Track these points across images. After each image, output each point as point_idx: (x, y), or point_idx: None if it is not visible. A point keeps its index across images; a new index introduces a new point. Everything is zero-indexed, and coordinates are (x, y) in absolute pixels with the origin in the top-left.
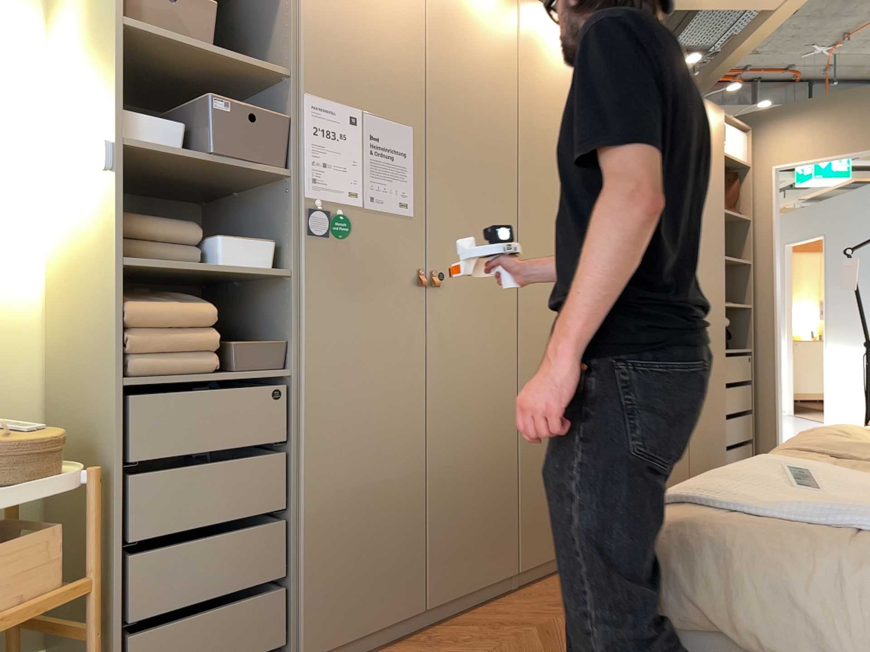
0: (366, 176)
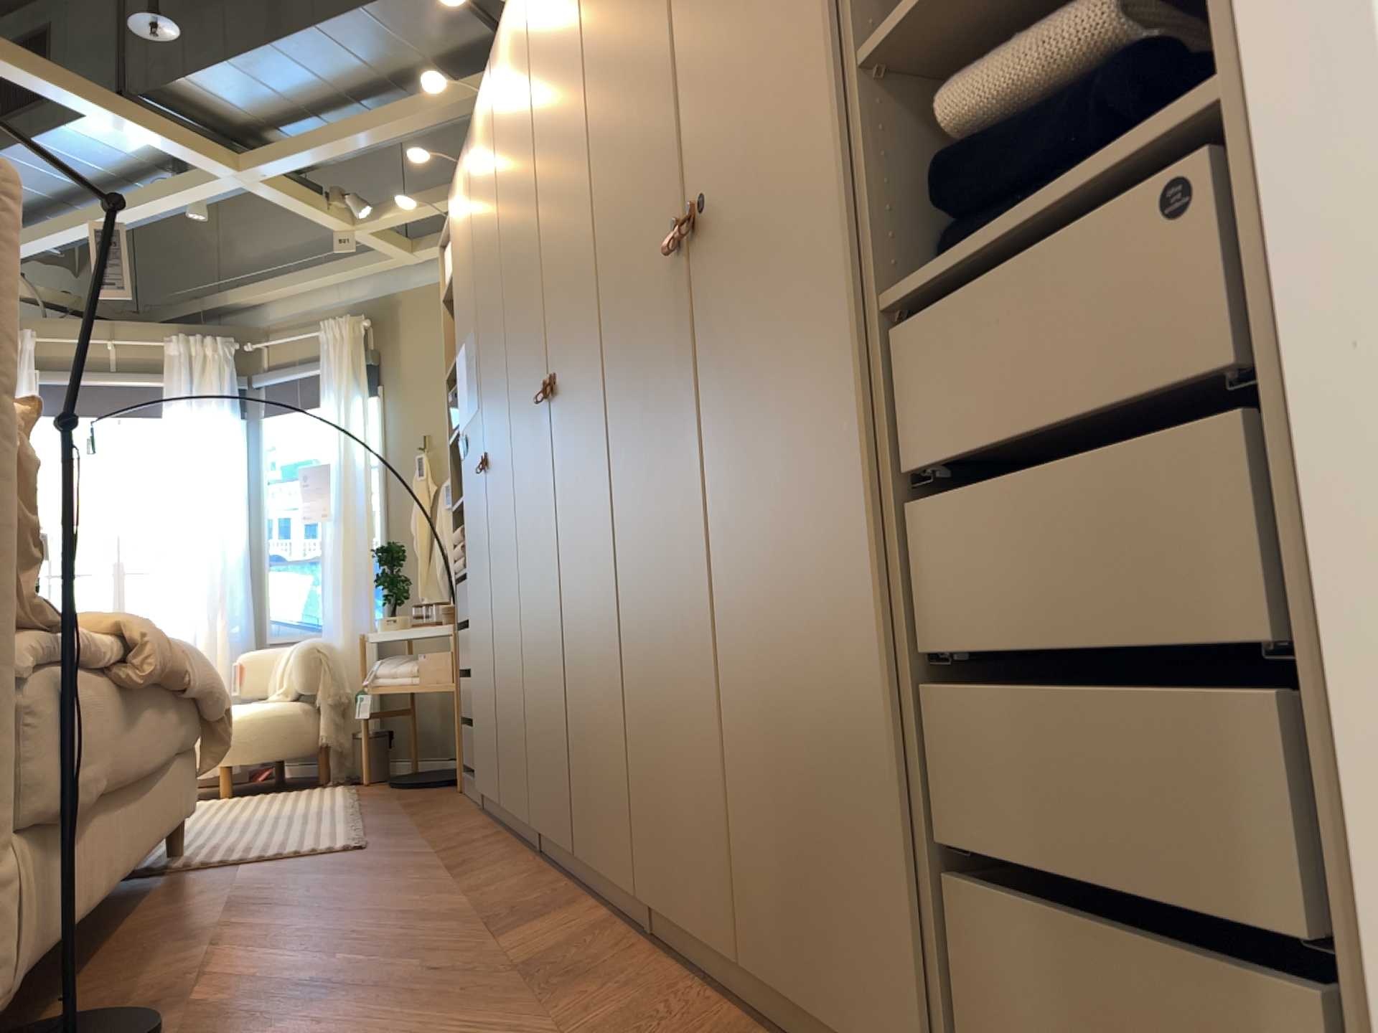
0: (474, 395)
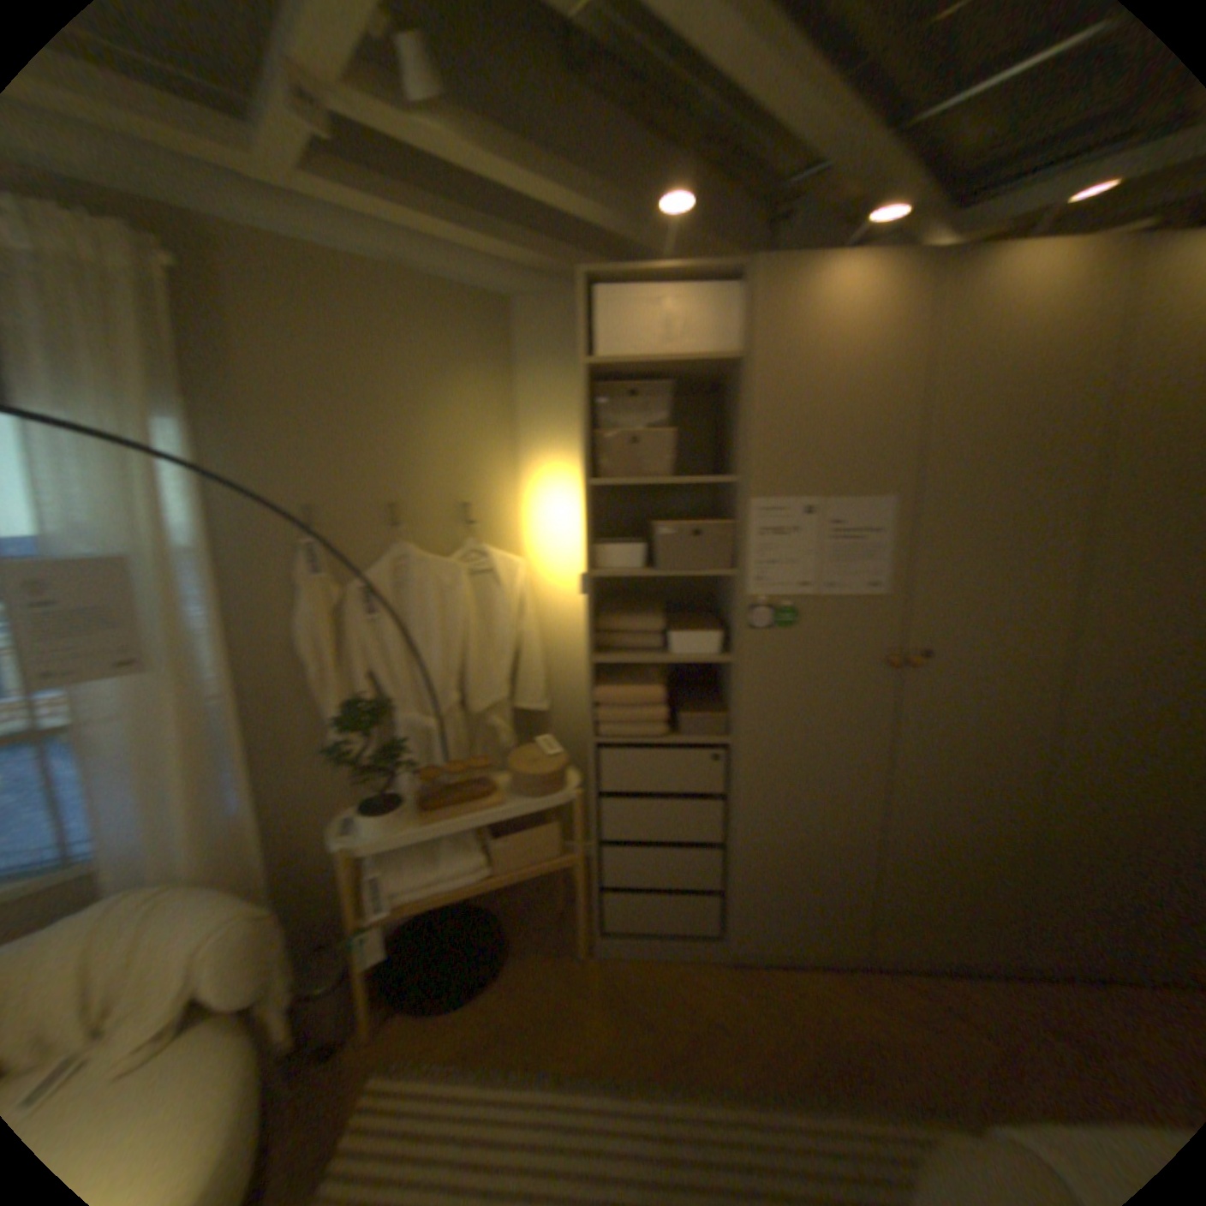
0: (827, 563)
